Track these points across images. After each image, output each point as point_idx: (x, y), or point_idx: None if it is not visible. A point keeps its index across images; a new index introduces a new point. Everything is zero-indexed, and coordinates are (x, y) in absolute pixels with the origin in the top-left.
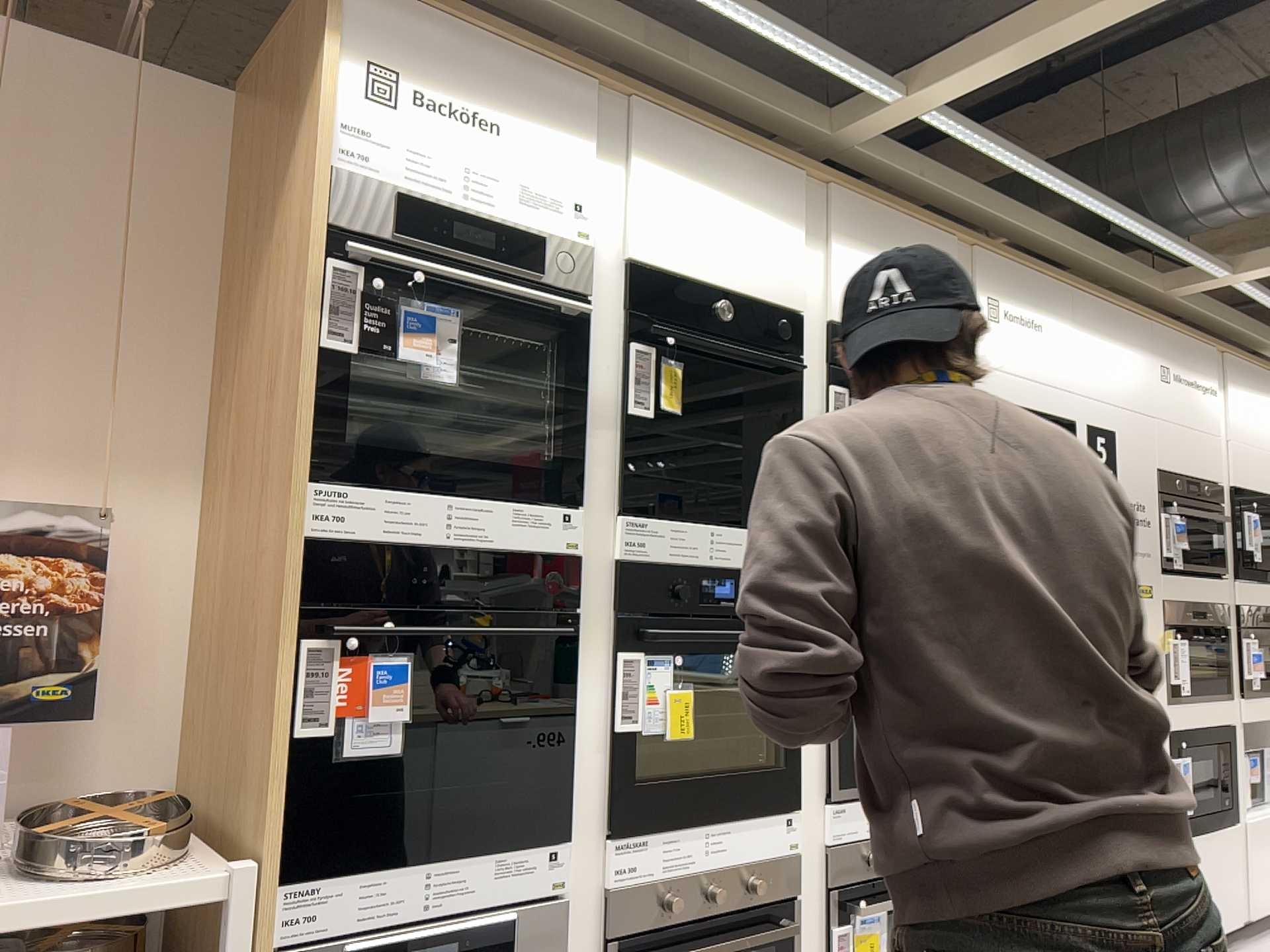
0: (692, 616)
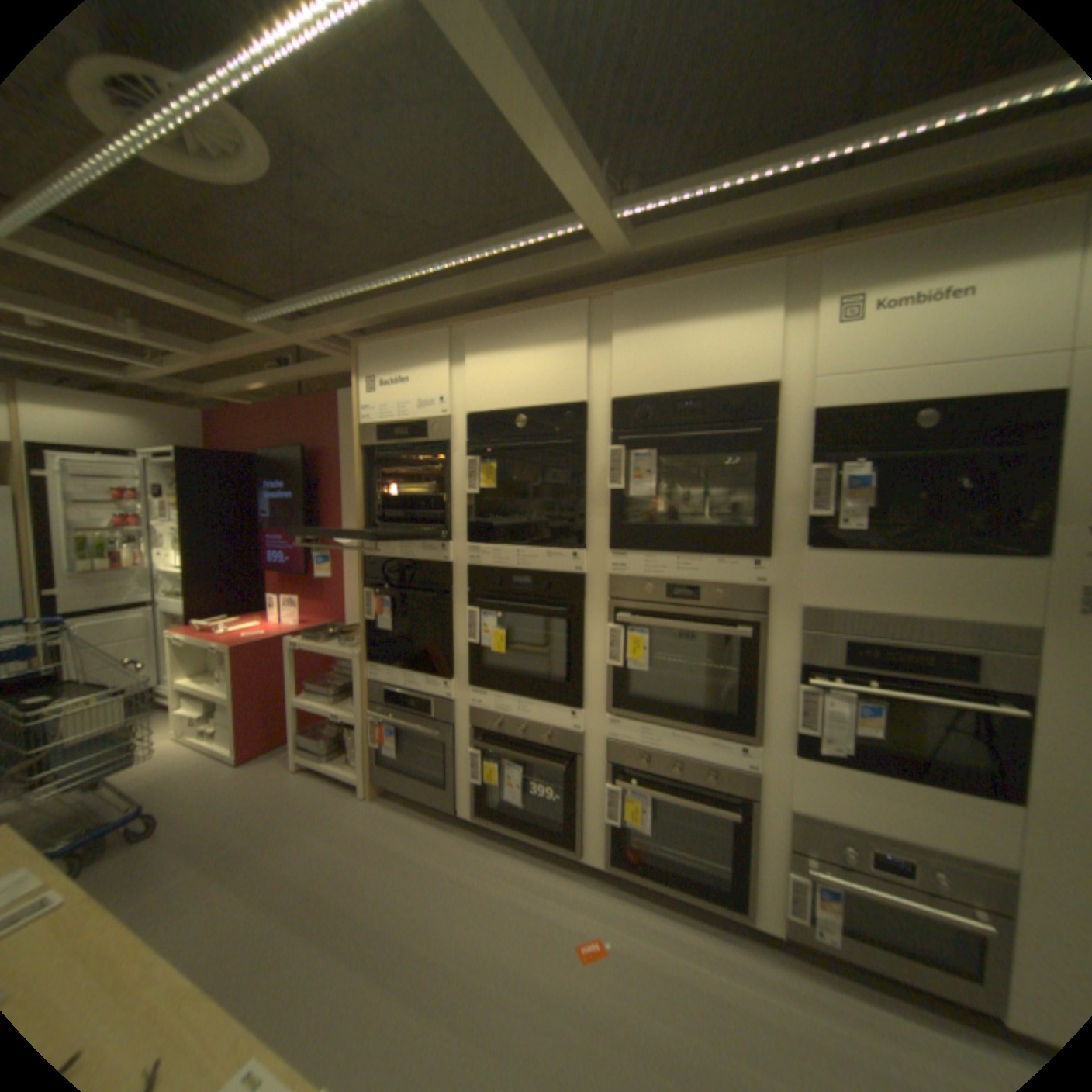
0: (507, 599)
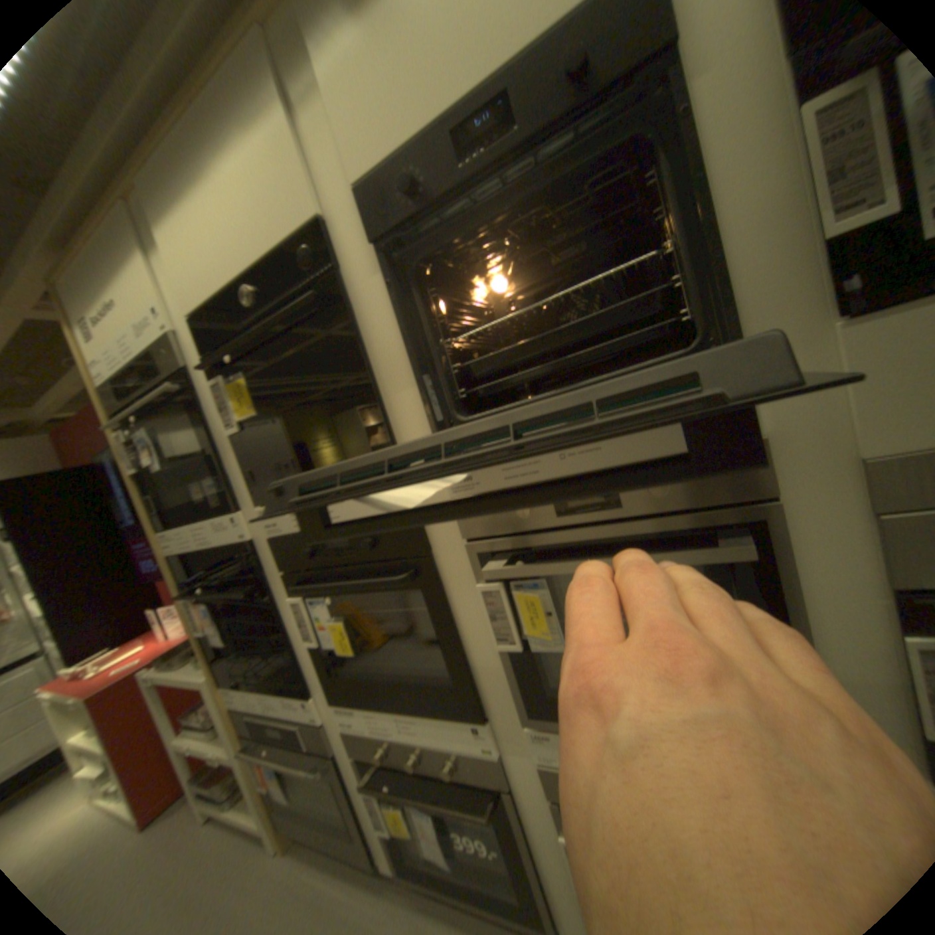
0: (331, 571)
